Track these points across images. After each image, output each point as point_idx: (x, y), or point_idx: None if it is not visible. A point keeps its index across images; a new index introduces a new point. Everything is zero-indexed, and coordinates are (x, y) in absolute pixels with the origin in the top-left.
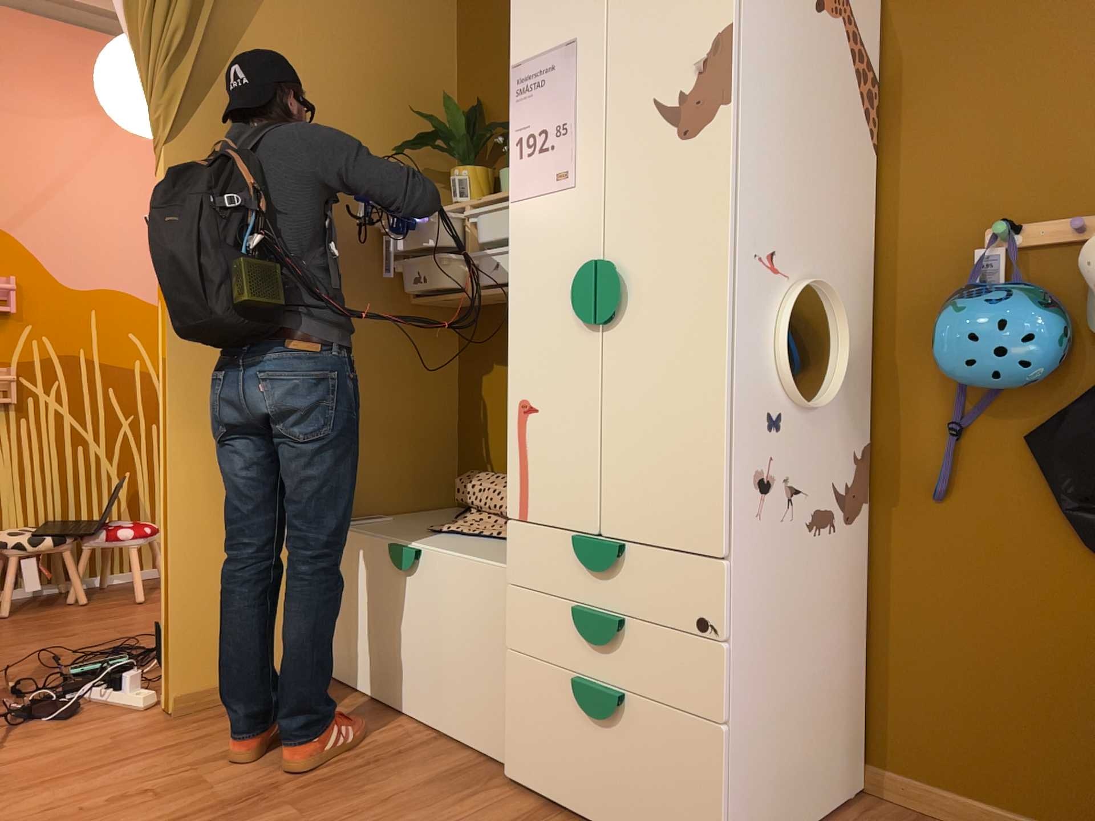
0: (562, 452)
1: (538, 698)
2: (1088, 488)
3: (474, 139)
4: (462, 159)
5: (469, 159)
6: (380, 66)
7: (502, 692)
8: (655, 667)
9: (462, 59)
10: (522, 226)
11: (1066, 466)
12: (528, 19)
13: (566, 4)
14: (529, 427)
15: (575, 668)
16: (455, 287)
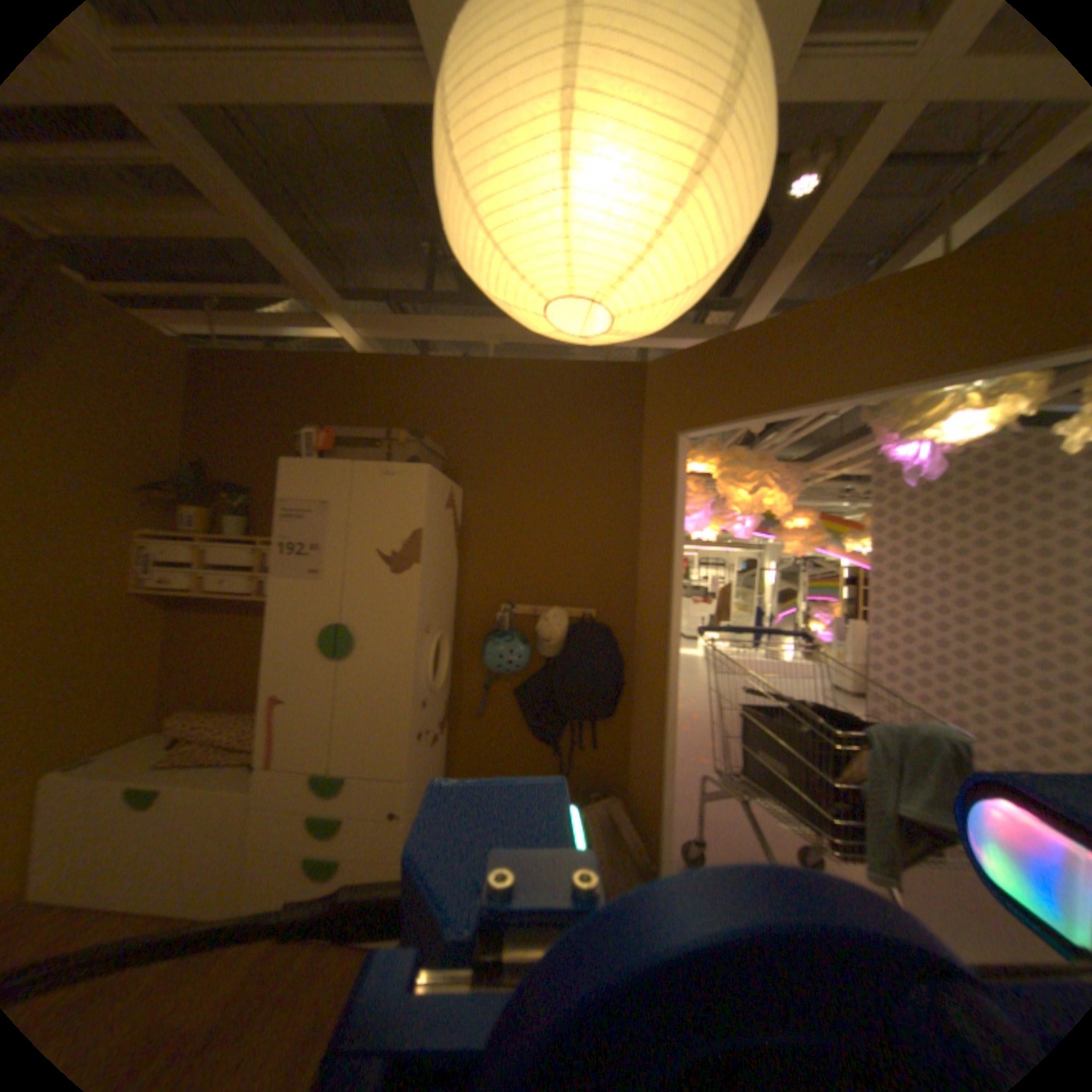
0: (299, 730)
1: (269, 879)
2: (533, 713)
3: (196, 487)
4: (177, 493)
5: (184, 494)
6: (117, 427)
7: (231, 880)
8: (357, 844)
9: (184, 426)
10: (276, 594)
11: (526, 705)
12: (283, 469)
13: (319, 480)
14: (274, 714)
15: (300, 855)
16: (175, 589)
